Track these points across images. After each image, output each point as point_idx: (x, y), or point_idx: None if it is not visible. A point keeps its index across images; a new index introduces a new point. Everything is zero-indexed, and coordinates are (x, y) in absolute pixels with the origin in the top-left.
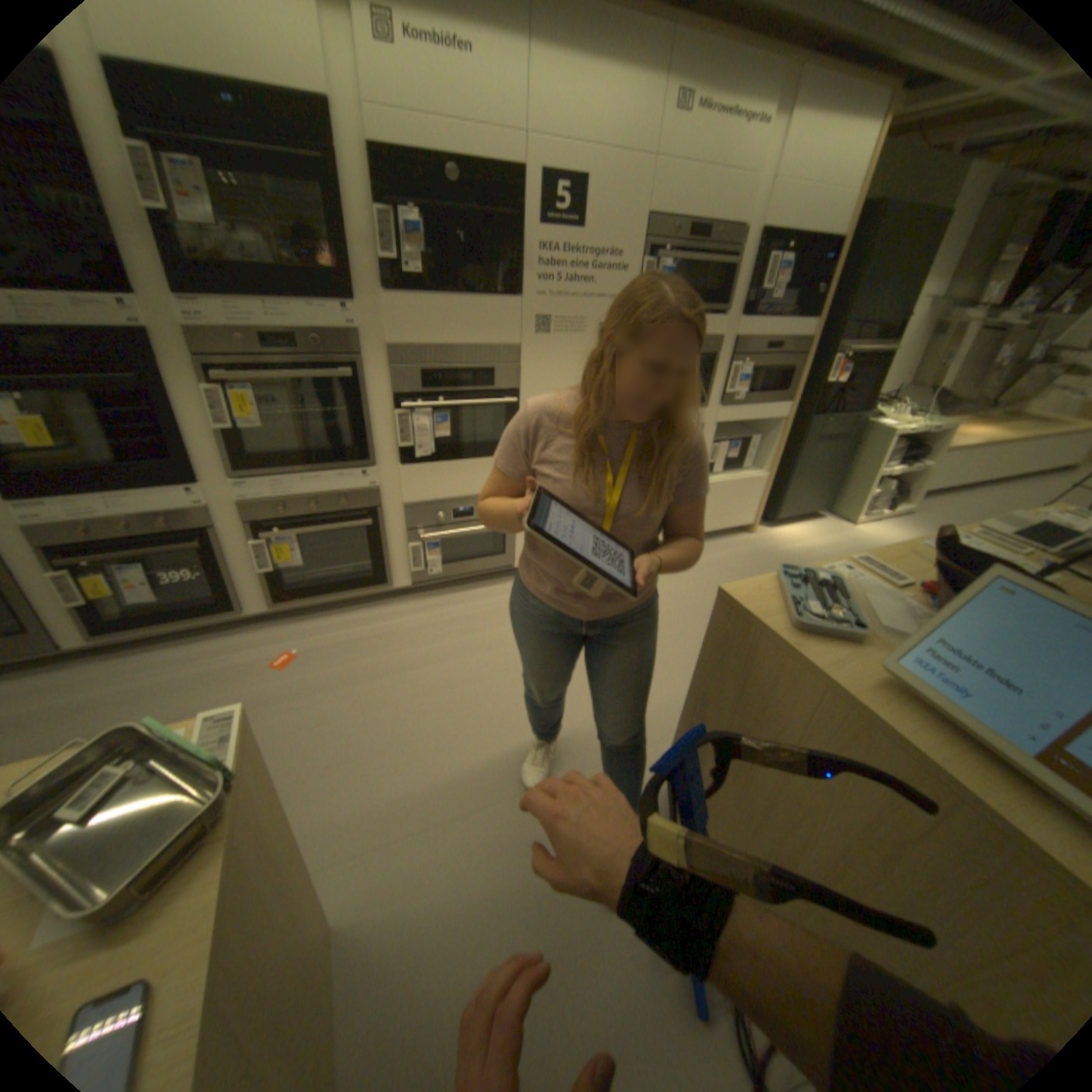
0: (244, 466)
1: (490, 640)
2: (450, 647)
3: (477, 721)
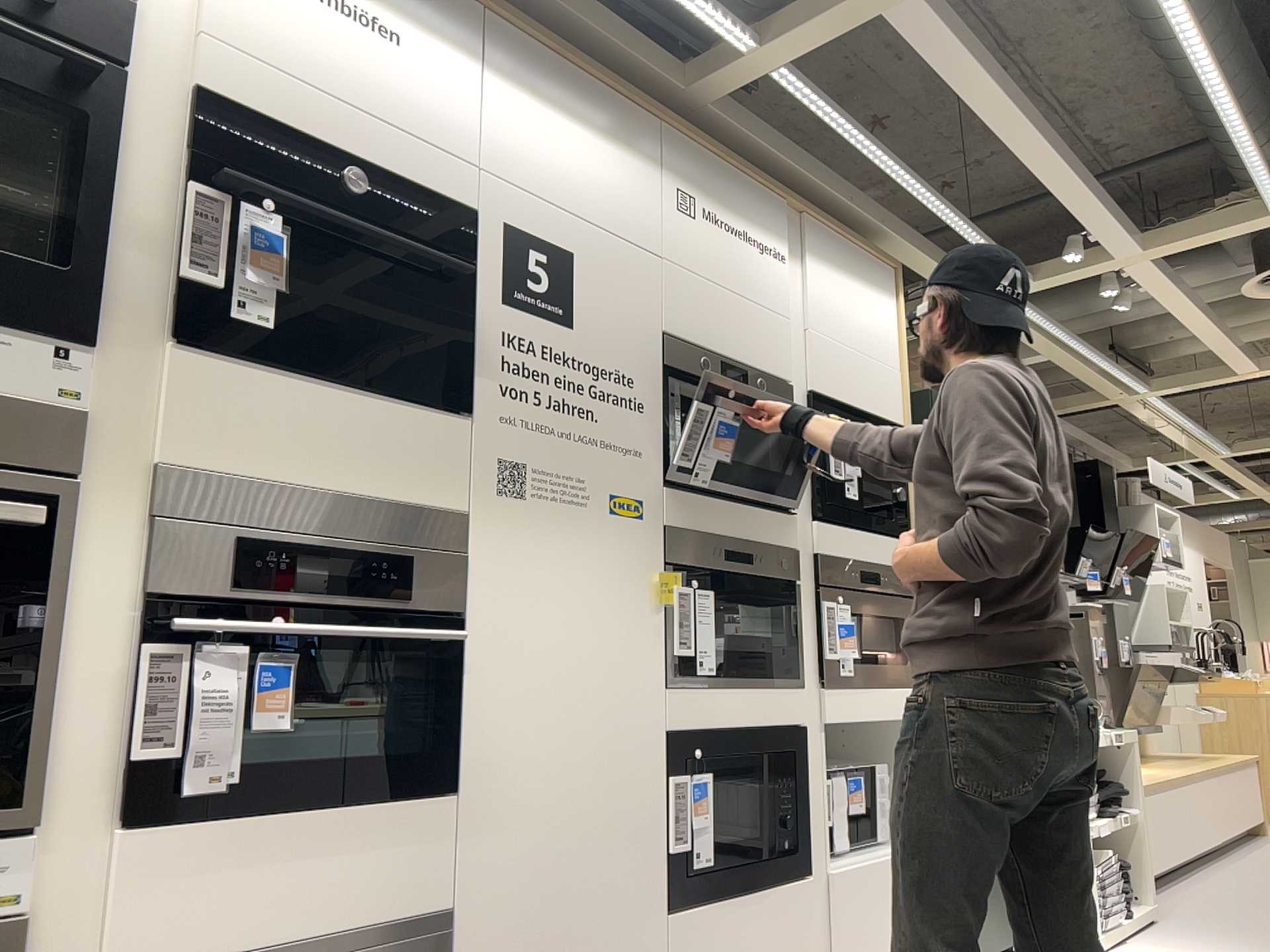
0: None
1: None
2: None
3: None
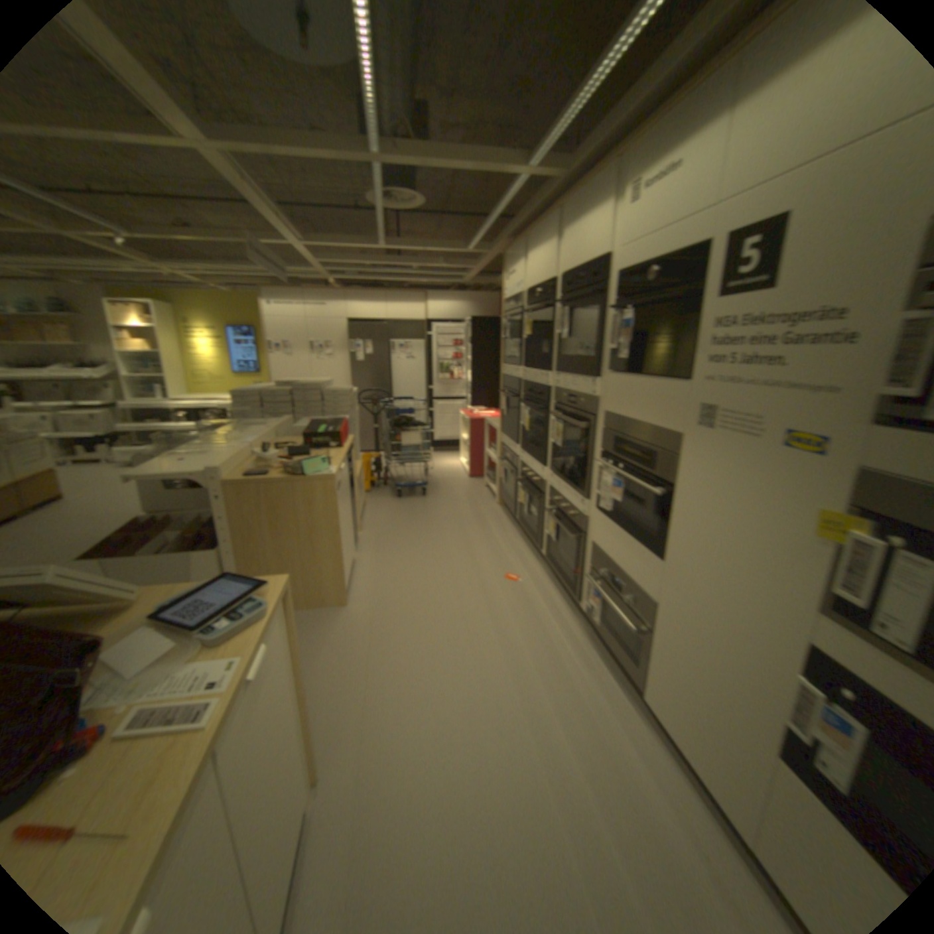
0: (552, 466)
1: (528, 680)
2: (519, 651)
3: (436, 662)
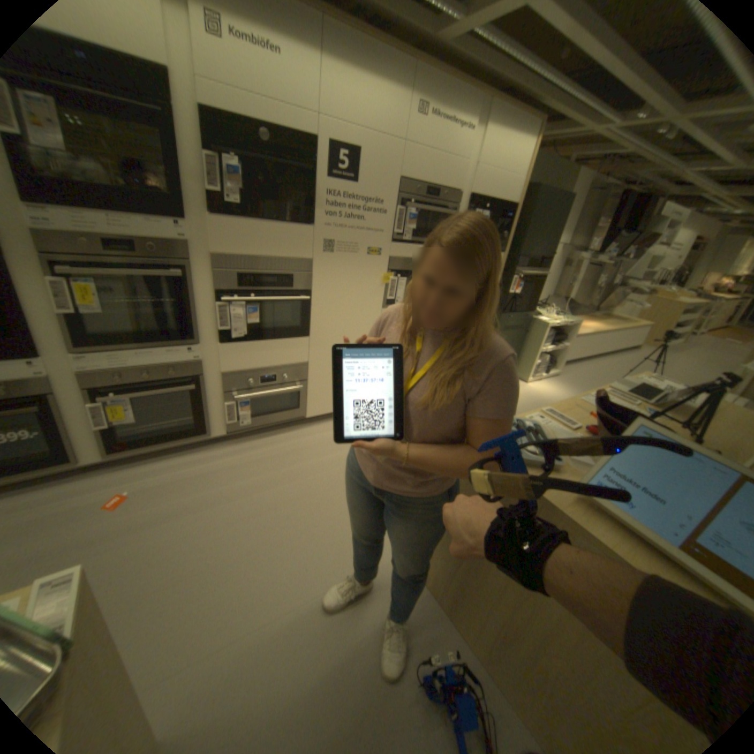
0: (84, 343)
1: (289, 474)
2: (258, 481)
3: (281, 539)
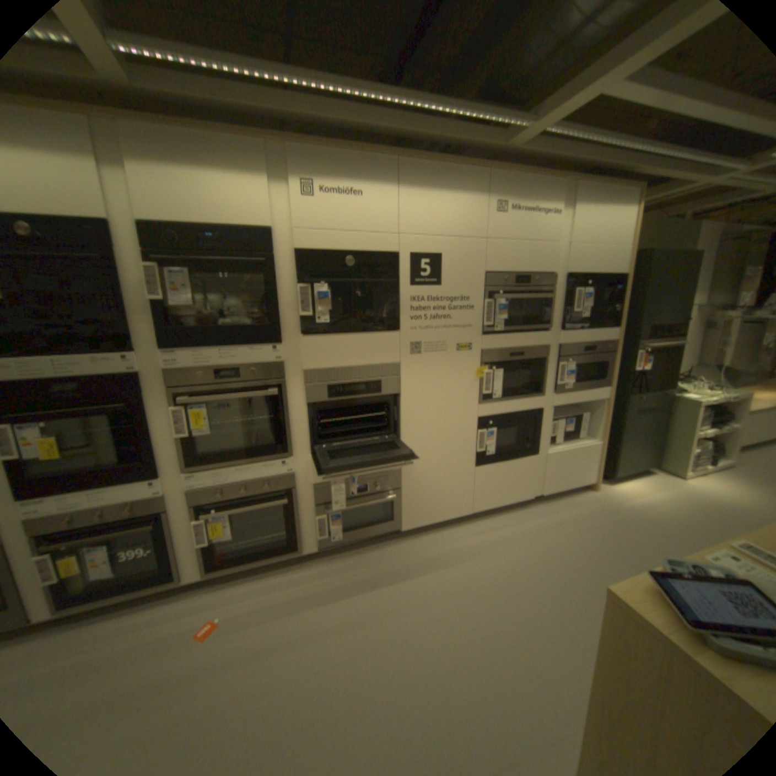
0: (195, 463)
1: (384, 605)
2: (348, 614)
3: (372, 705)
